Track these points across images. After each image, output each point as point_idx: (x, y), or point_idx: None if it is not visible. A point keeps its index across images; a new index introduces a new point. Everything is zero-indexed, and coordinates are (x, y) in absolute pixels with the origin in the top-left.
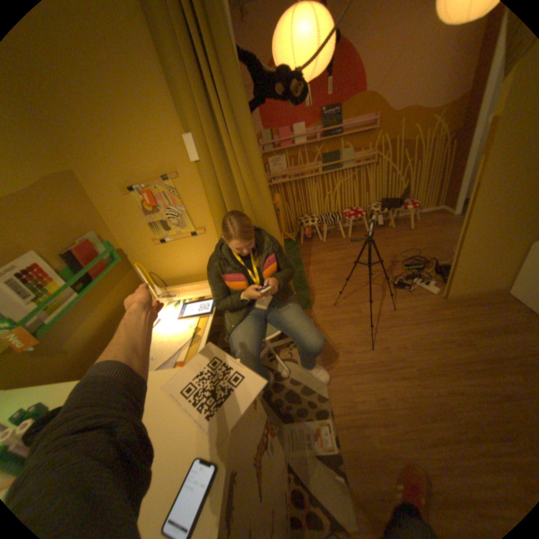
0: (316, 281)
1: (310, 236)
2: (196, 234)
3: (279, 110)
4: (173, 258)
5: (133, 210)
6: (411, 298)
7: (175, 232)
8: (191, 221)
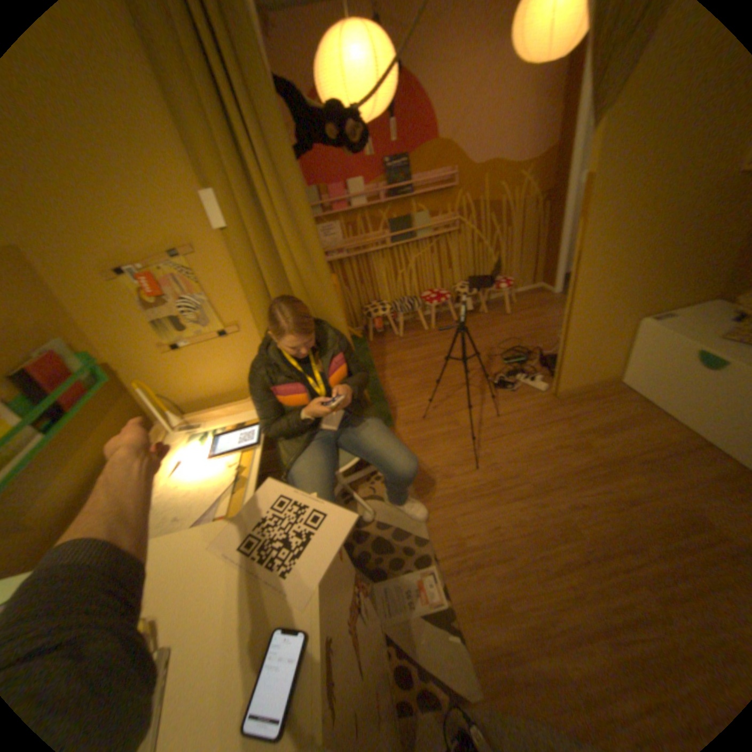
0: (395, 389)
1: (381, 331)
2: (224, 333)
3: (326, 160)
4: (191, 371)
5: (122, 303)
6: (515, 398)
7: (191, 332)
8: (216, 315)
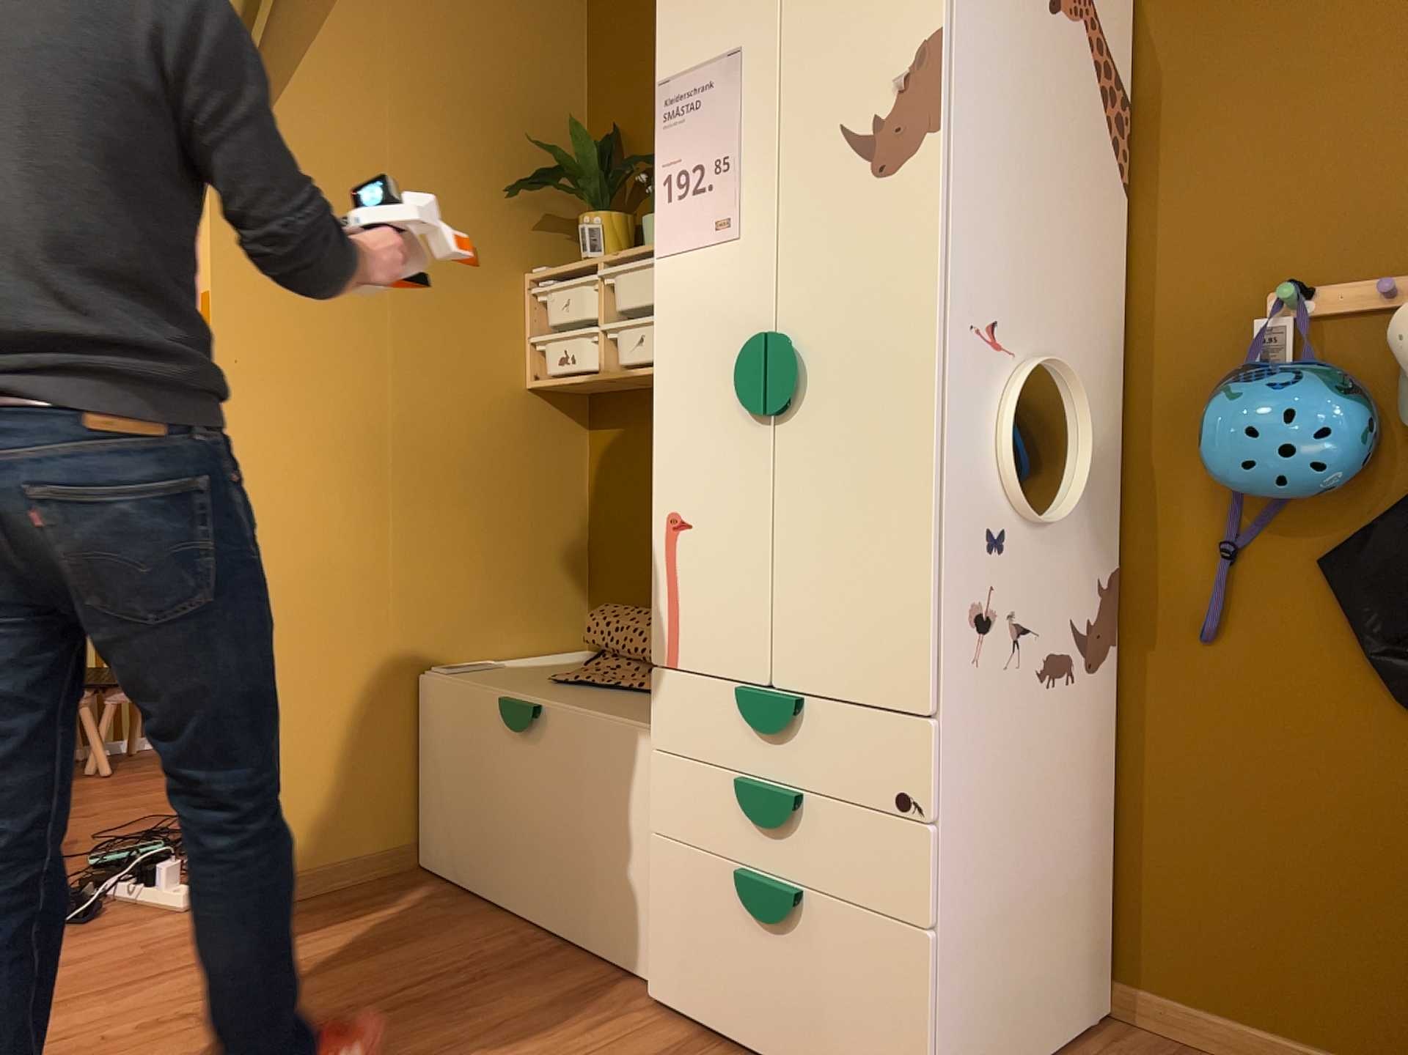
0: None
1: None
2: None
3: None
4: None
5: None
6: (76, 938)
7: None
8: None
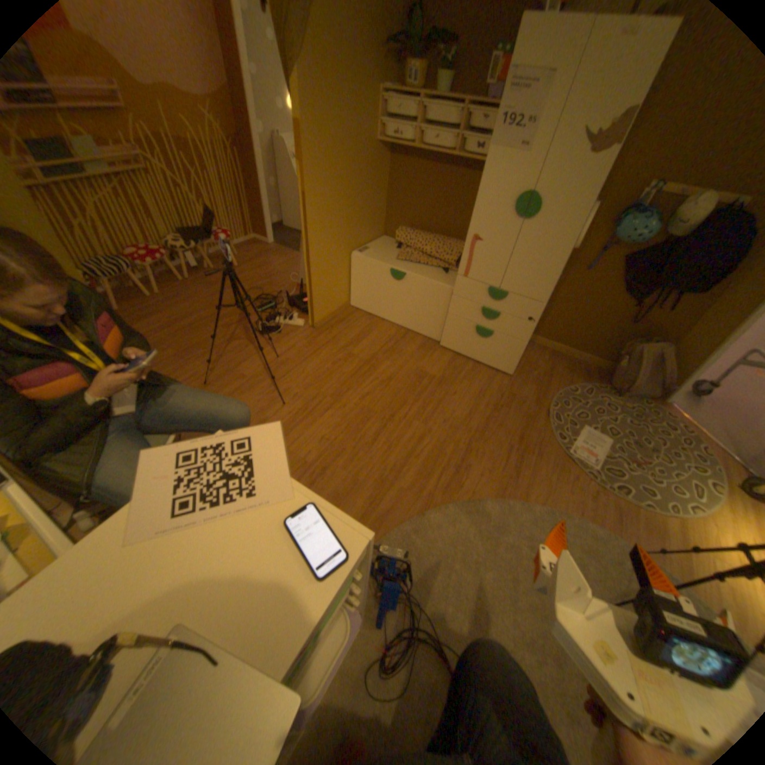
0: (150, 368)
1: None
2: None
3: None
4: None
5: None
6: (284, 339)
7: None
8: None
